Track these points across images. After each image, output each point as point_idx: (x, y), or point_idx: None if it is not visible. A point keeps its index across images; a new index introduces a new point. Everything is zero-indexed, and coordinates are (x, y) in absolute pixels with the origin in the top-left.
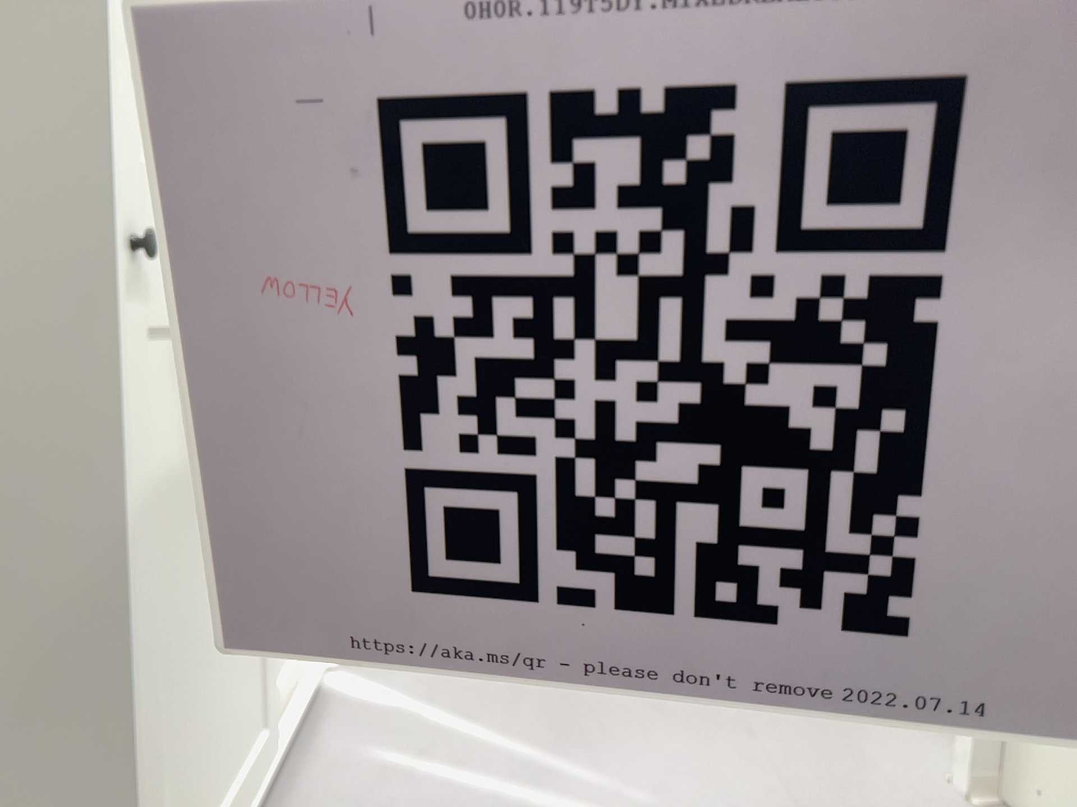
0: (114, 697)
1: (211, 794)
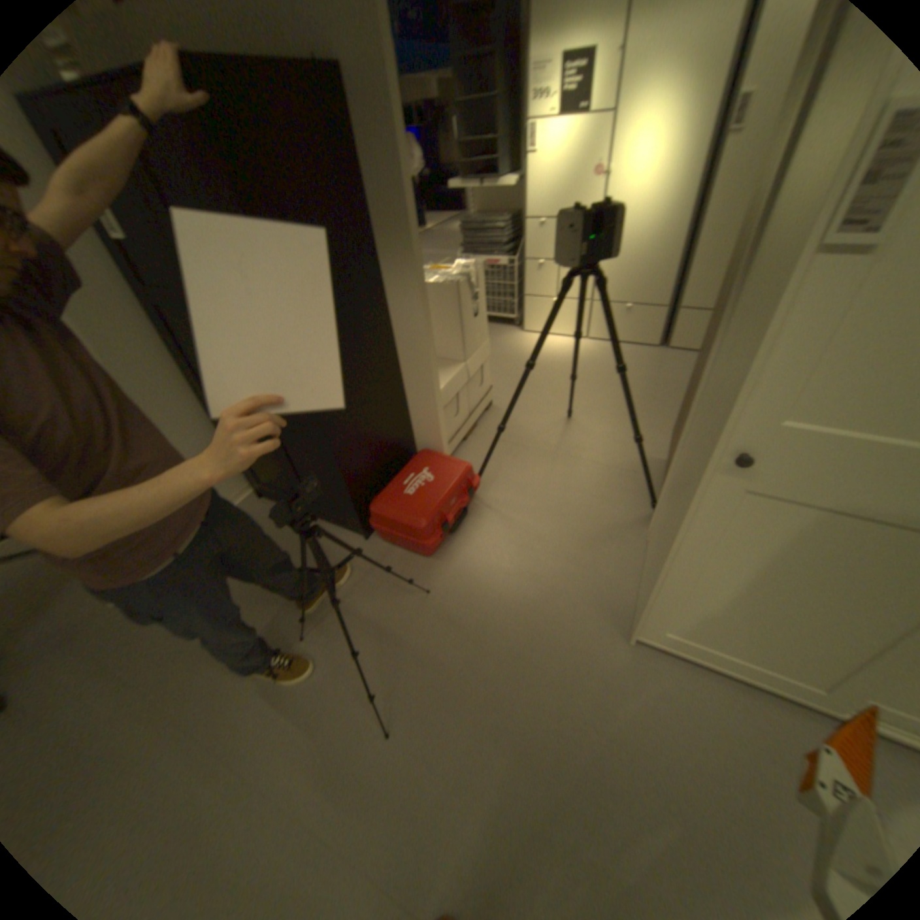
0: (671, 575)
1: (749, 658)
